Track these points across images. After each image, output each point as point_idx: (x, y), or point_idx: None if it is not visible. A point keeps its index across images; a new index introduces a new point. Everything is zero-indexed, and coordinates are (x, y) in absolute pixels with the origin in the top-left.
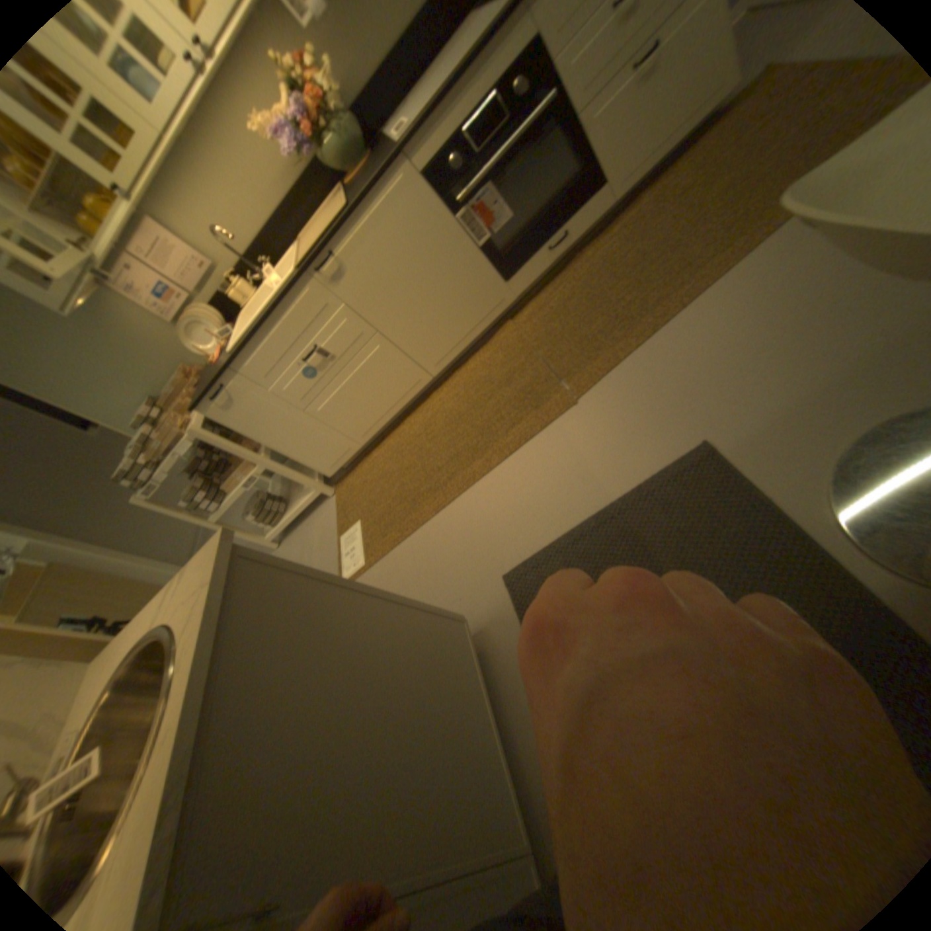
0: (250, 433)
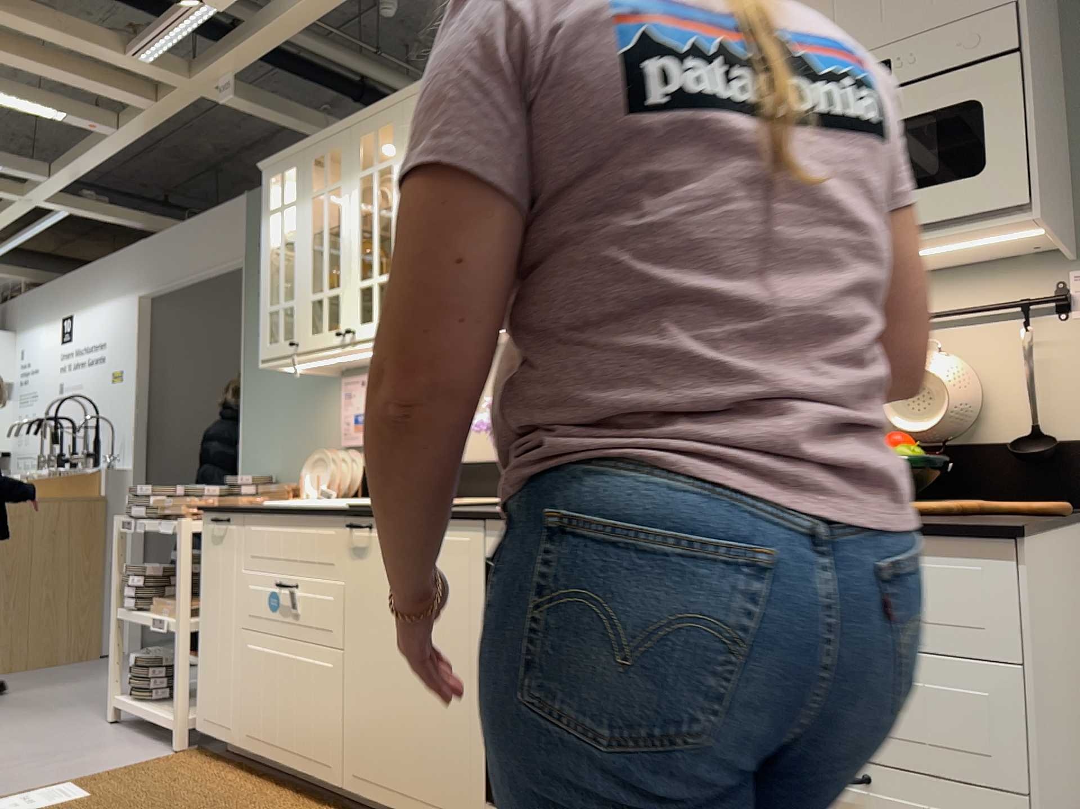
0: (201, 584)
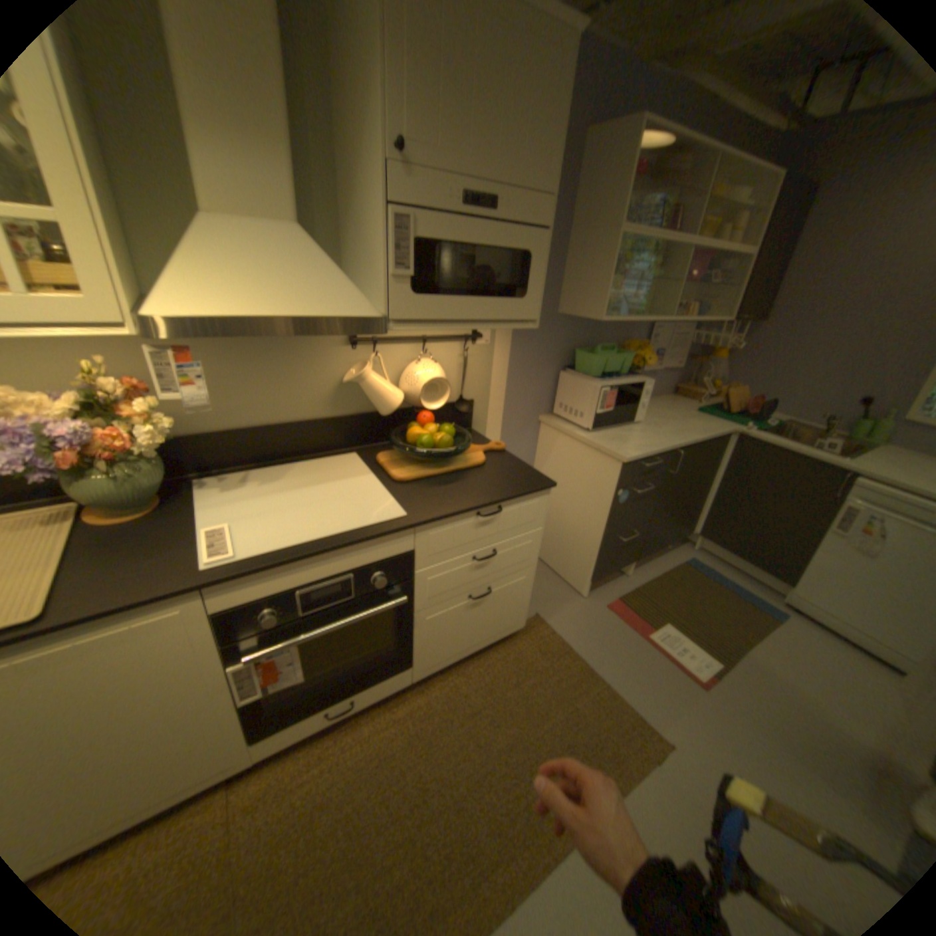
0: None
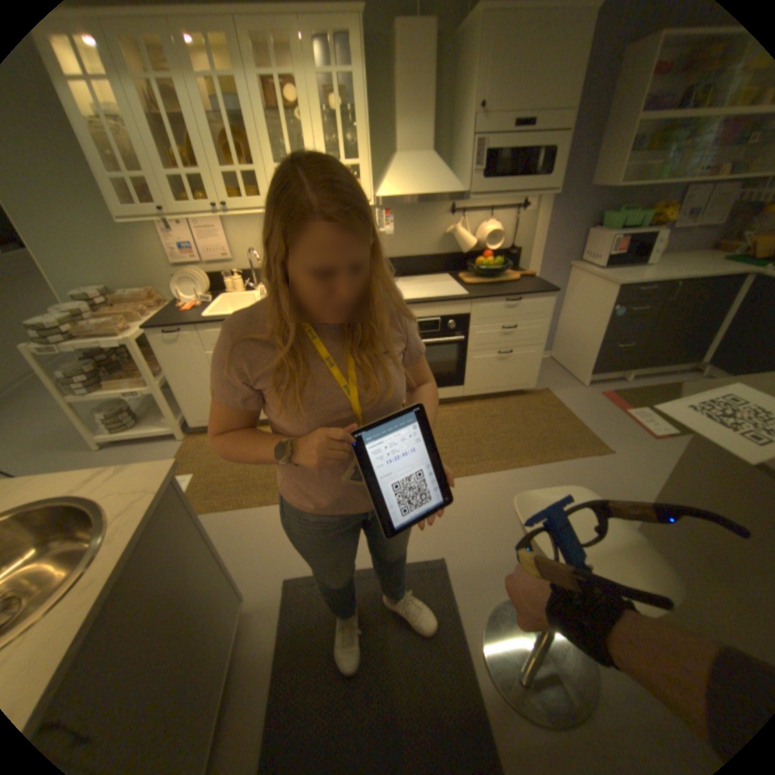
0: (163, 367)
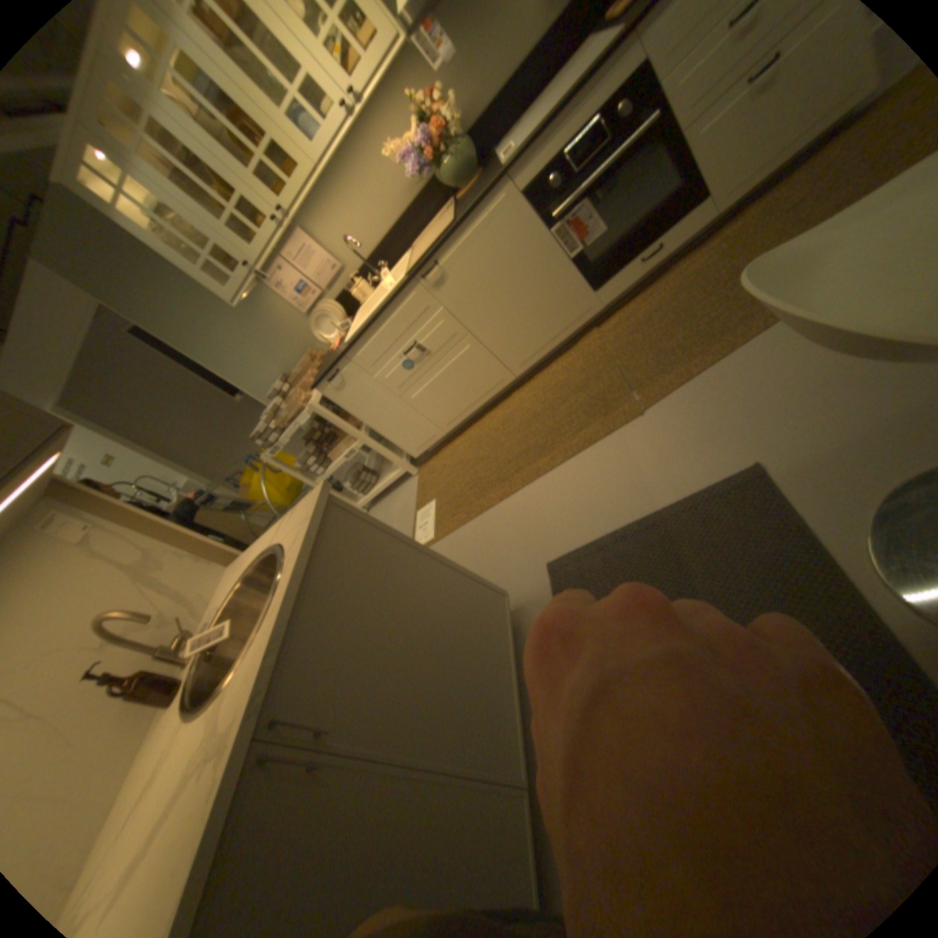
0: (354, 413)
